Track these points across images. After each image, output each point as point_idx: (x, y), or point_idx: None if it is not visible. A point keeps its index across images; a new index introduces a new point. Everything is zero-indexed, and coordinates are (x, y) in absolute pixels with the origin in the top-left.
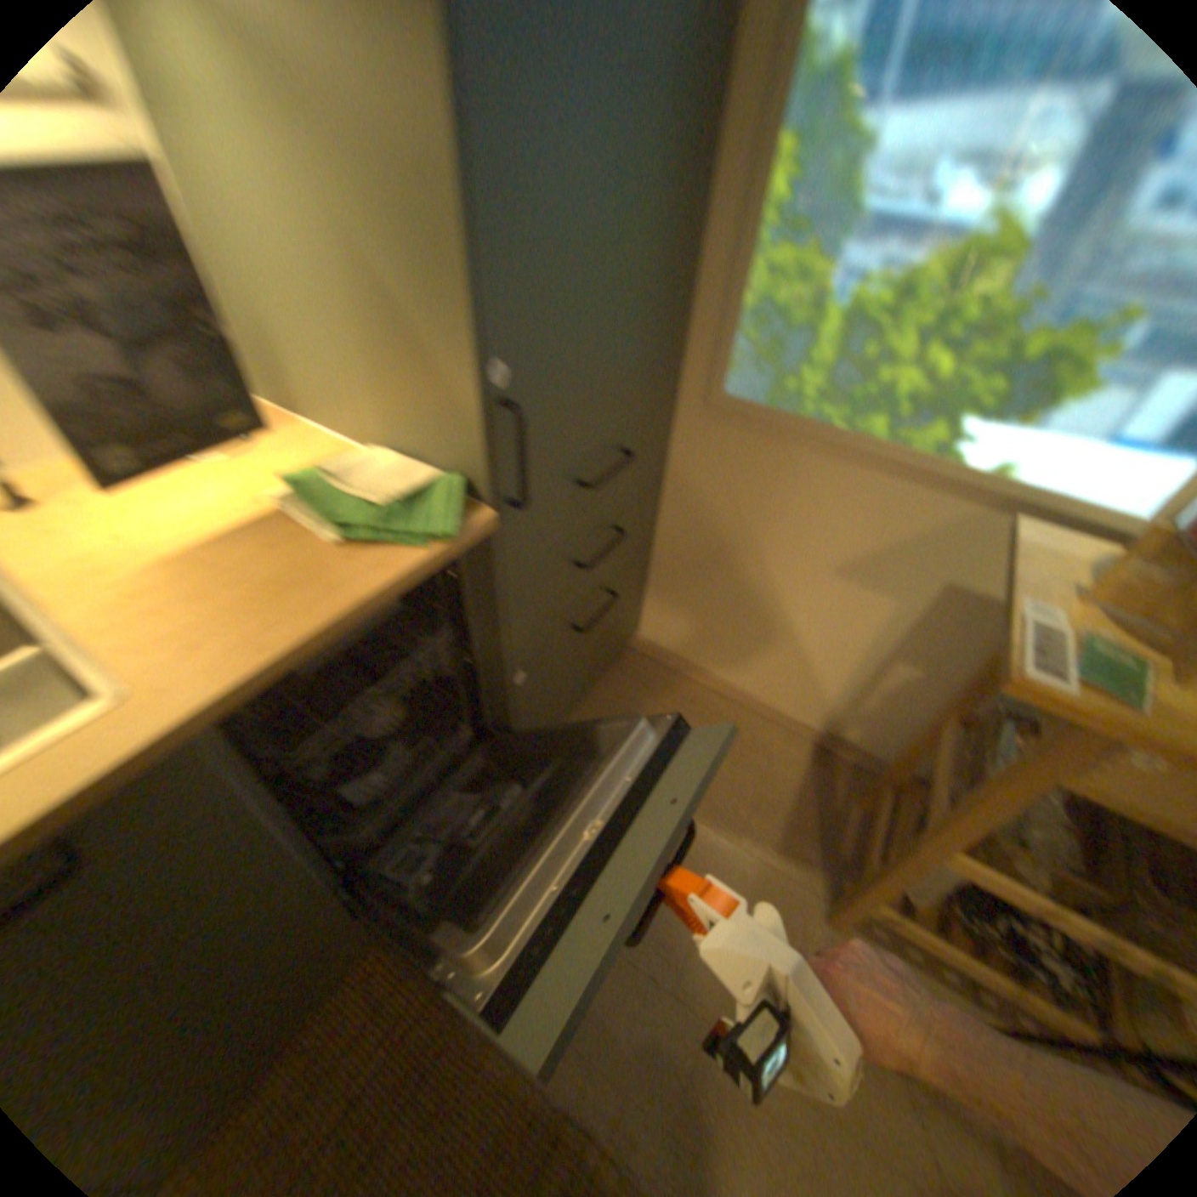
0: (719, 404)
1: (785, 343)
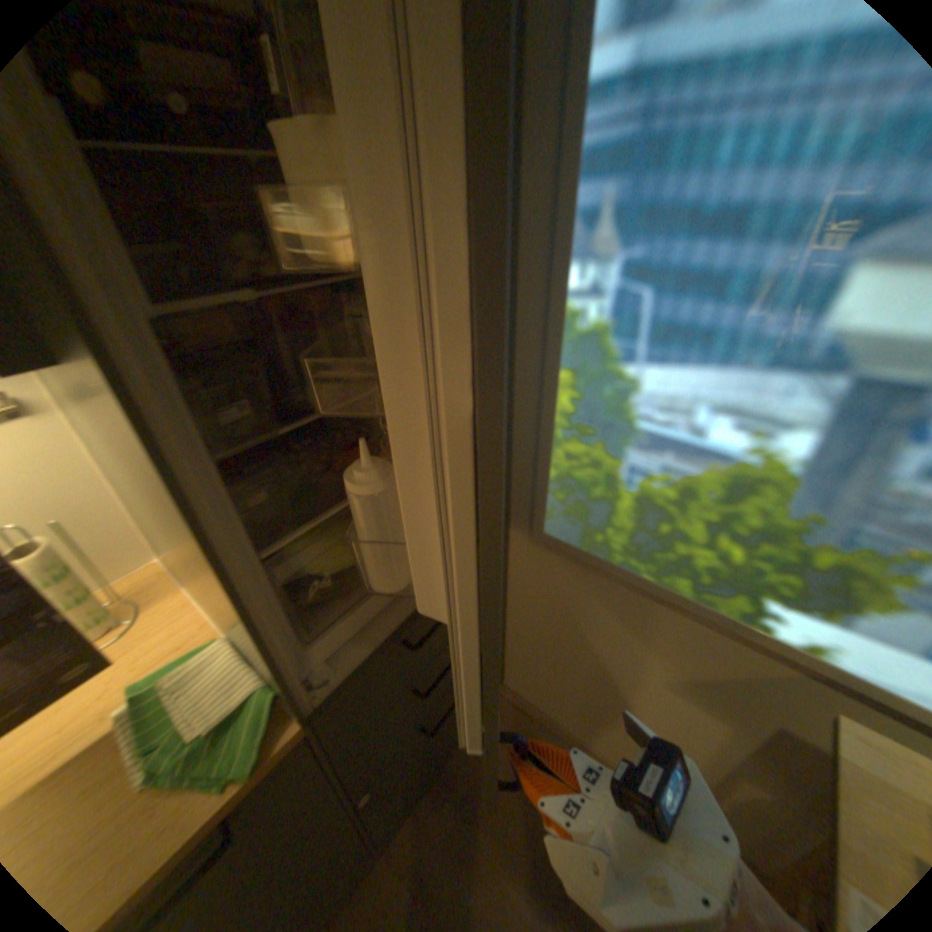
0: (546, 539)
1: (593, 508)
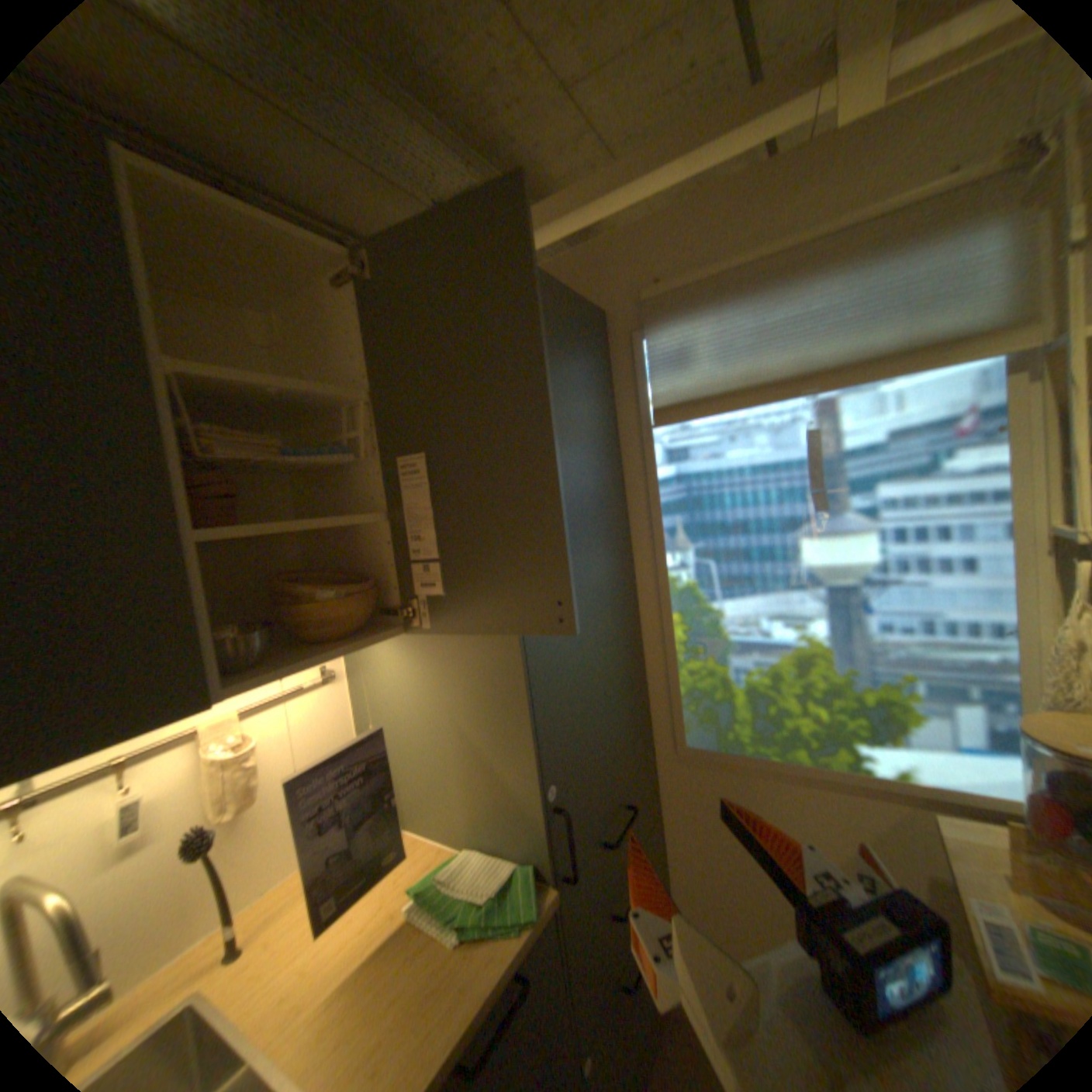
0: (688, 755)
1: (718, 712)
